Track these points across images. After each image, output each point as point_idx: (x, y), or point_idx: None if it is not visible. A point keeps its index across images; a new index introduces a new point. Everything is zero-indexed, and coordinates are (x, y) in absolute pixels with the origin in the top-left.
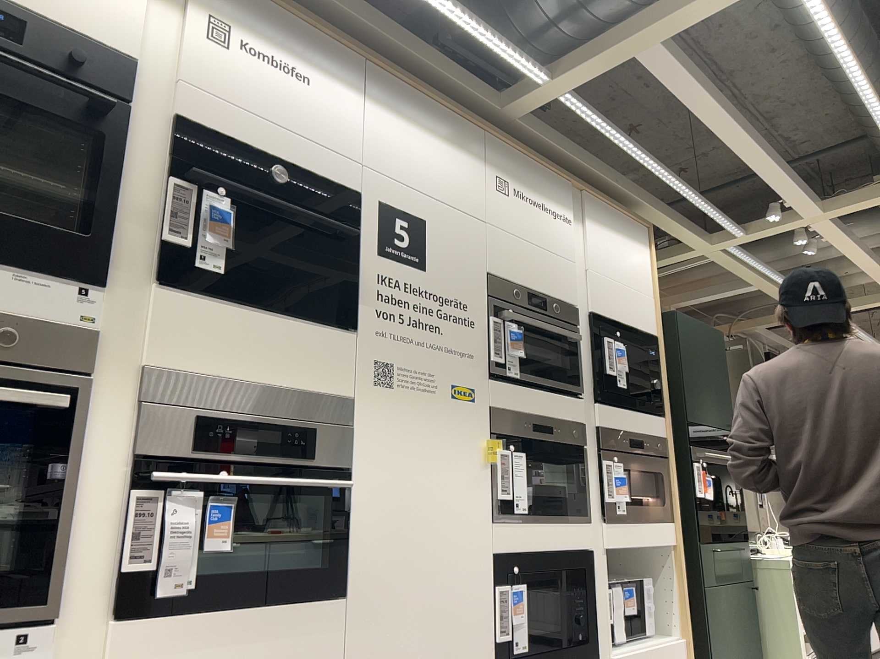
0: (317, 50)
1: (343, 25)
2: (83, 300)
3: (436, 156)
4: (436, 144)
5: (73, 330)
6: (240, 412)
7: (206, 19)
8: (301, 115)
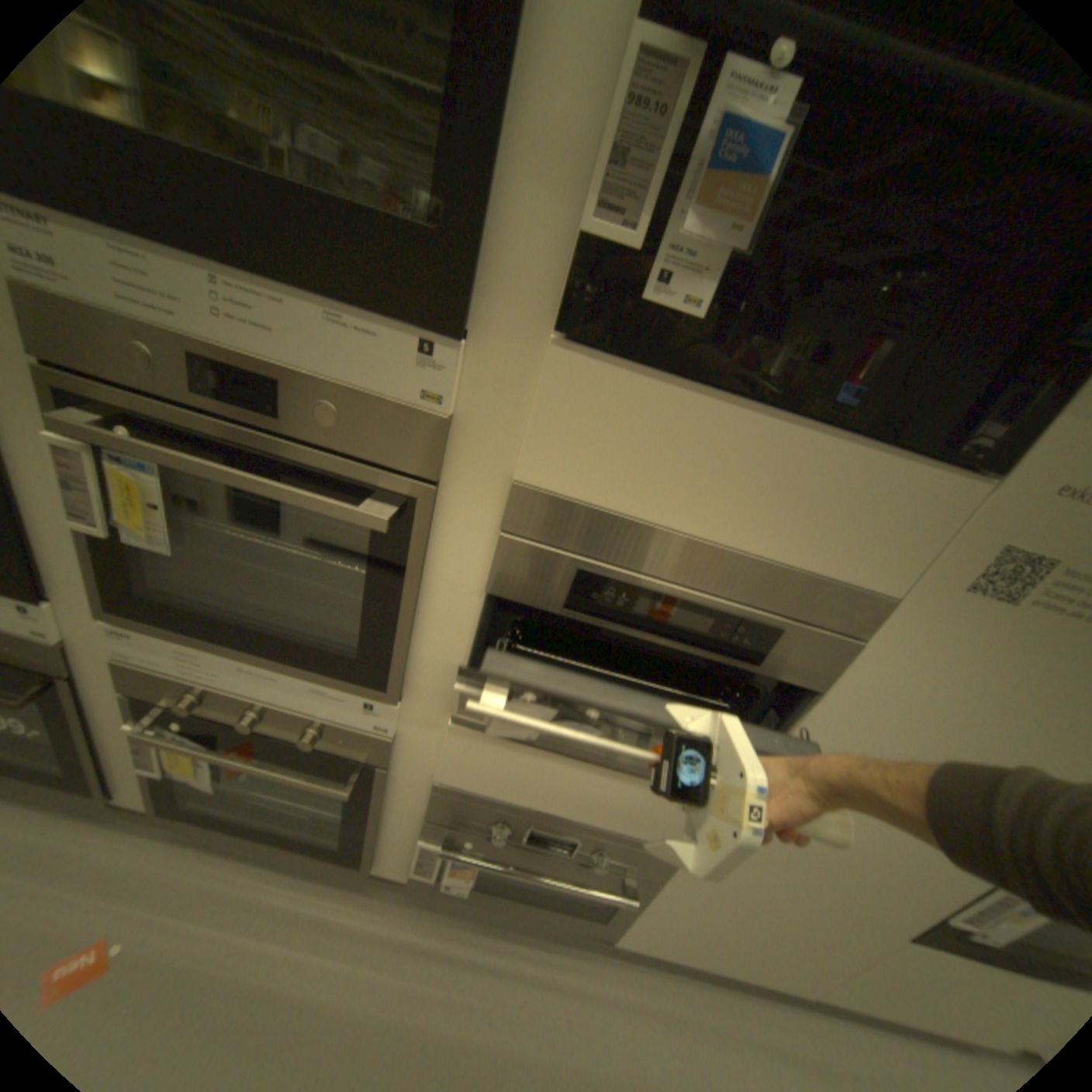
0: None
1: None
2: (425, 364)
3: None
4: None
5: (413, 412)
6: (654, 575)
7: None
8: None
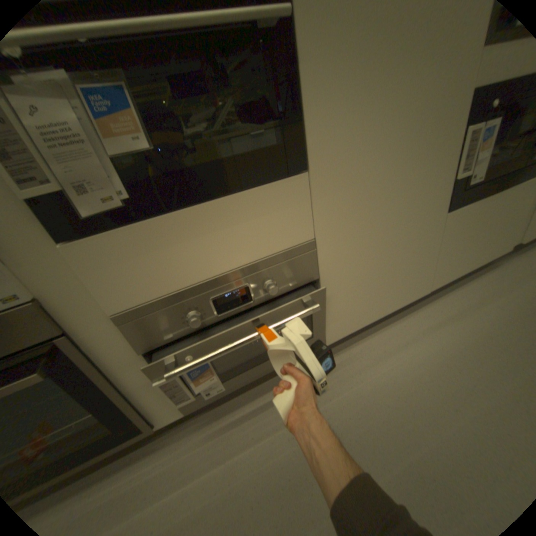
0: None
1: None
2: None
3: None
4: None
5: None
6: None
7: None
8: None
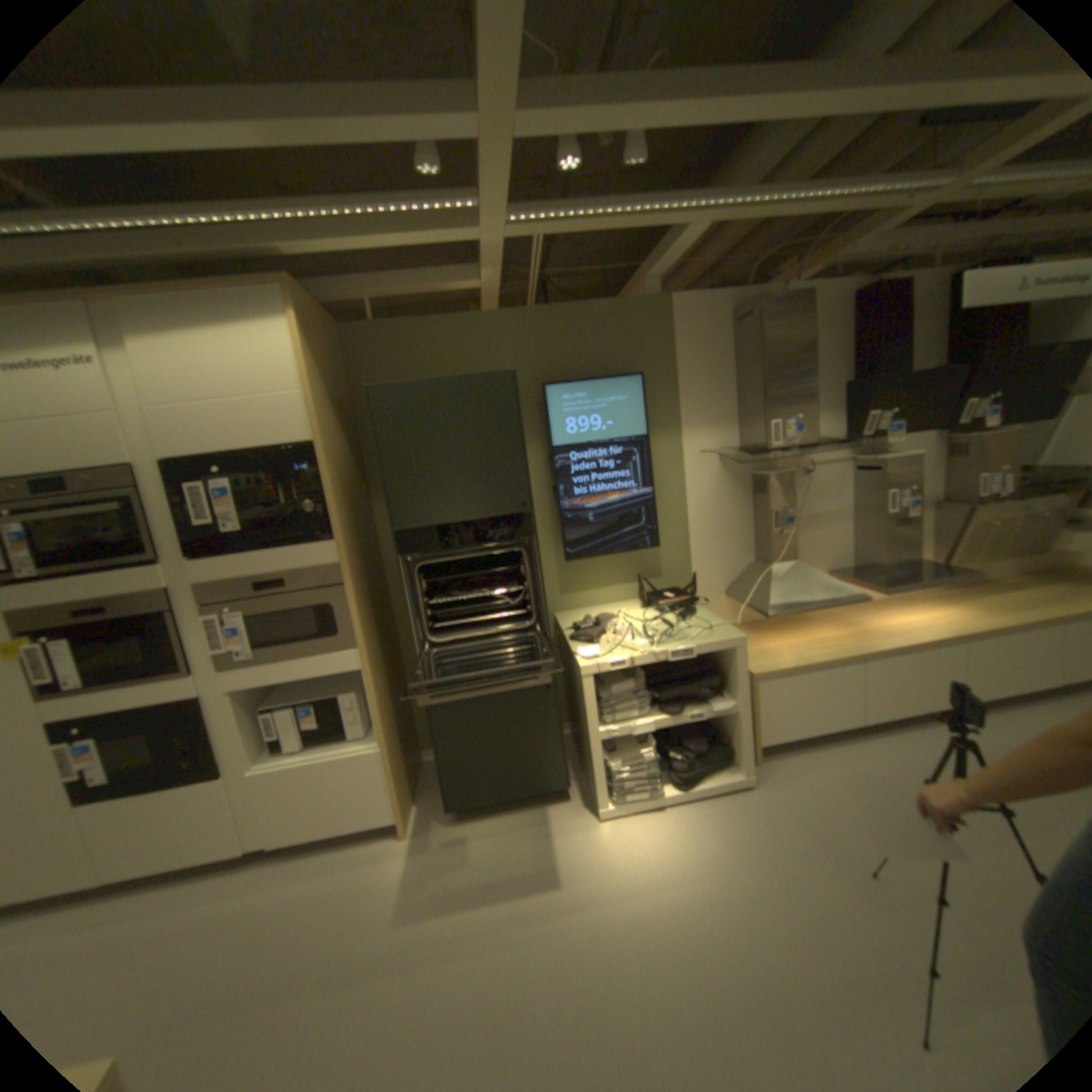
0: None
1: None
2: None
3: None
4: None
5: None
6: None
7: None
8: None
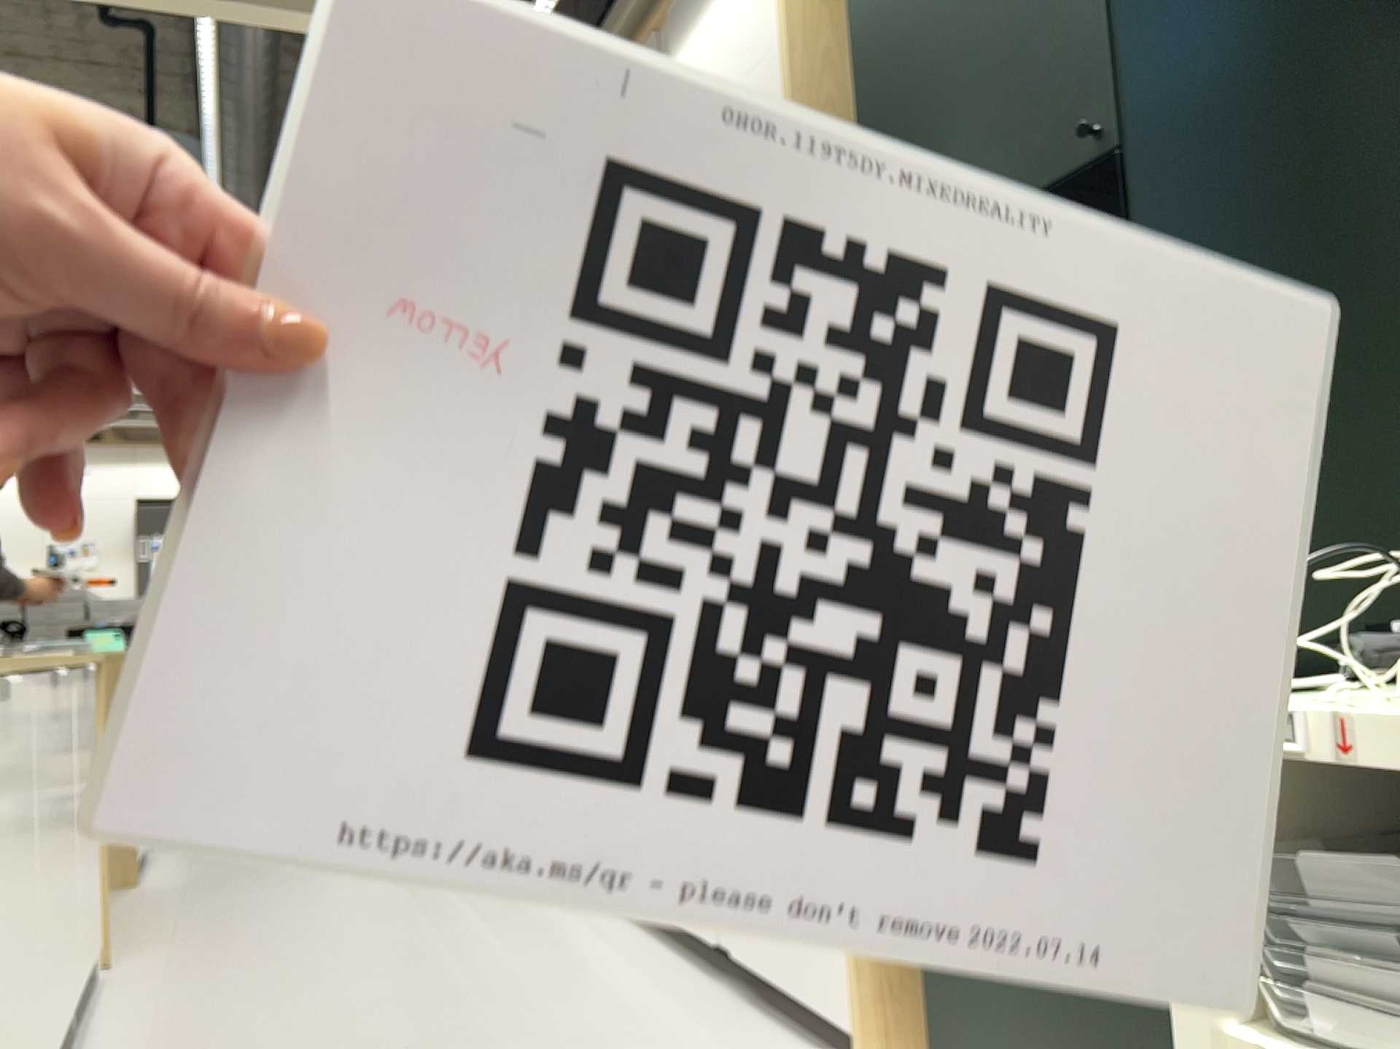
0: None
1: None
2: None
3: None
4: None
5: None
6: None
7: None
8: None
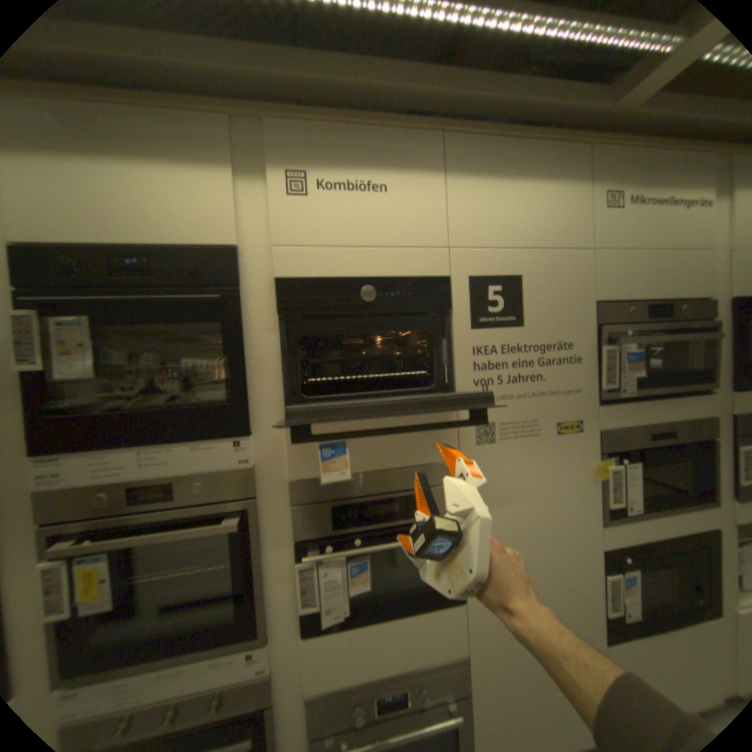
0: (388, 152)
1: (417, 104)
2: (237, 450)
3: (530, 202)
4: (530, 189)
5: (237, 471)
6: (364, 495)
7: (280, 177)
8: (381, 227)
